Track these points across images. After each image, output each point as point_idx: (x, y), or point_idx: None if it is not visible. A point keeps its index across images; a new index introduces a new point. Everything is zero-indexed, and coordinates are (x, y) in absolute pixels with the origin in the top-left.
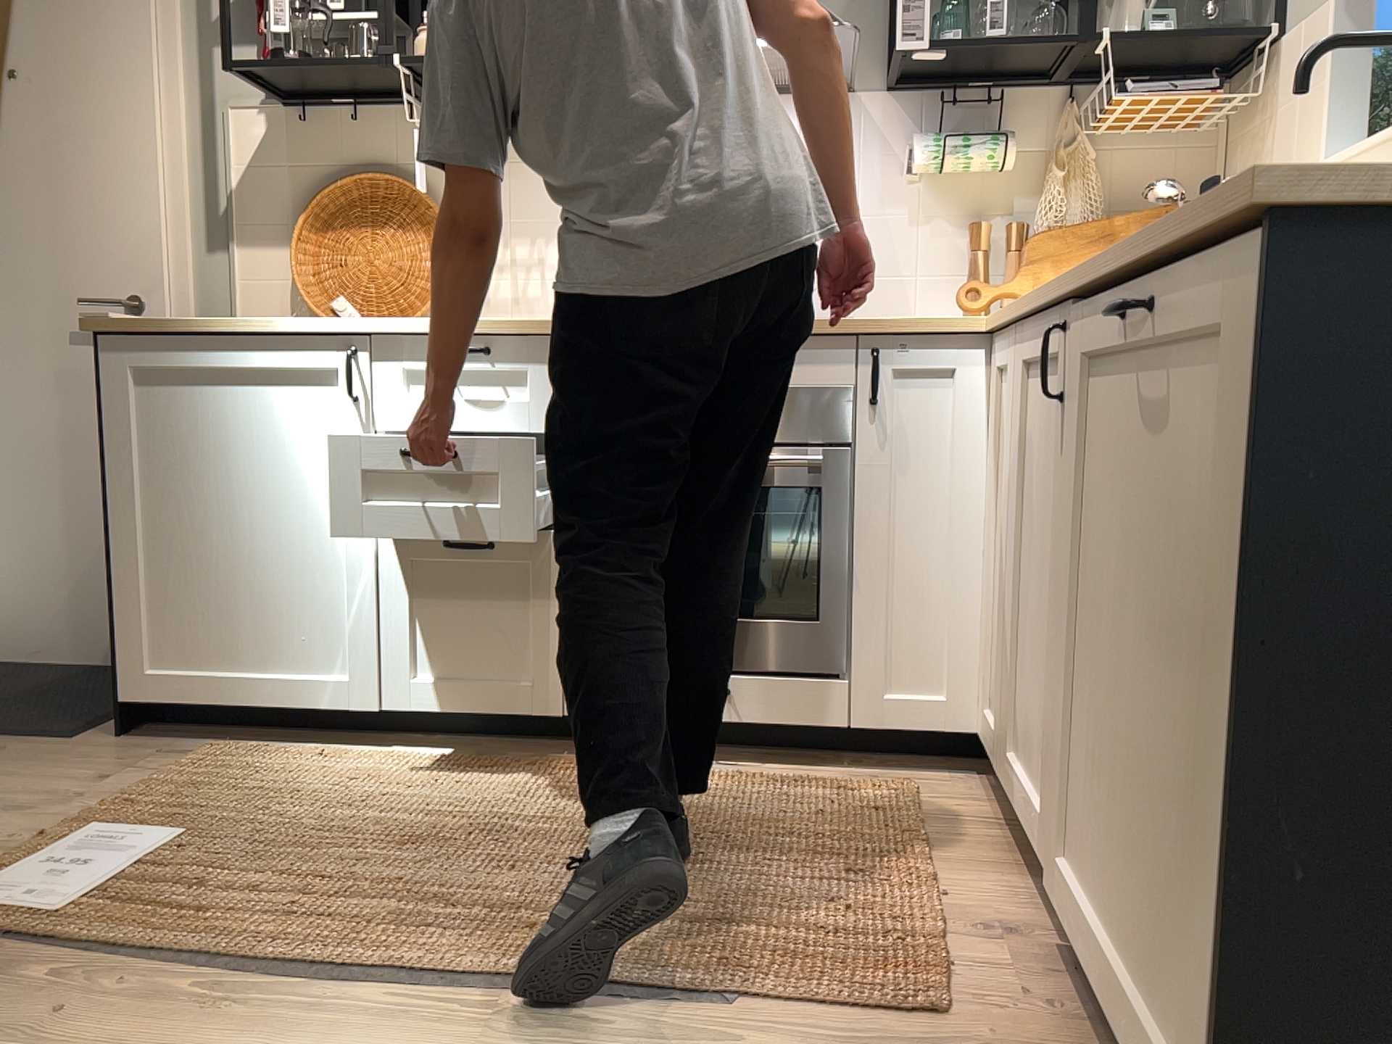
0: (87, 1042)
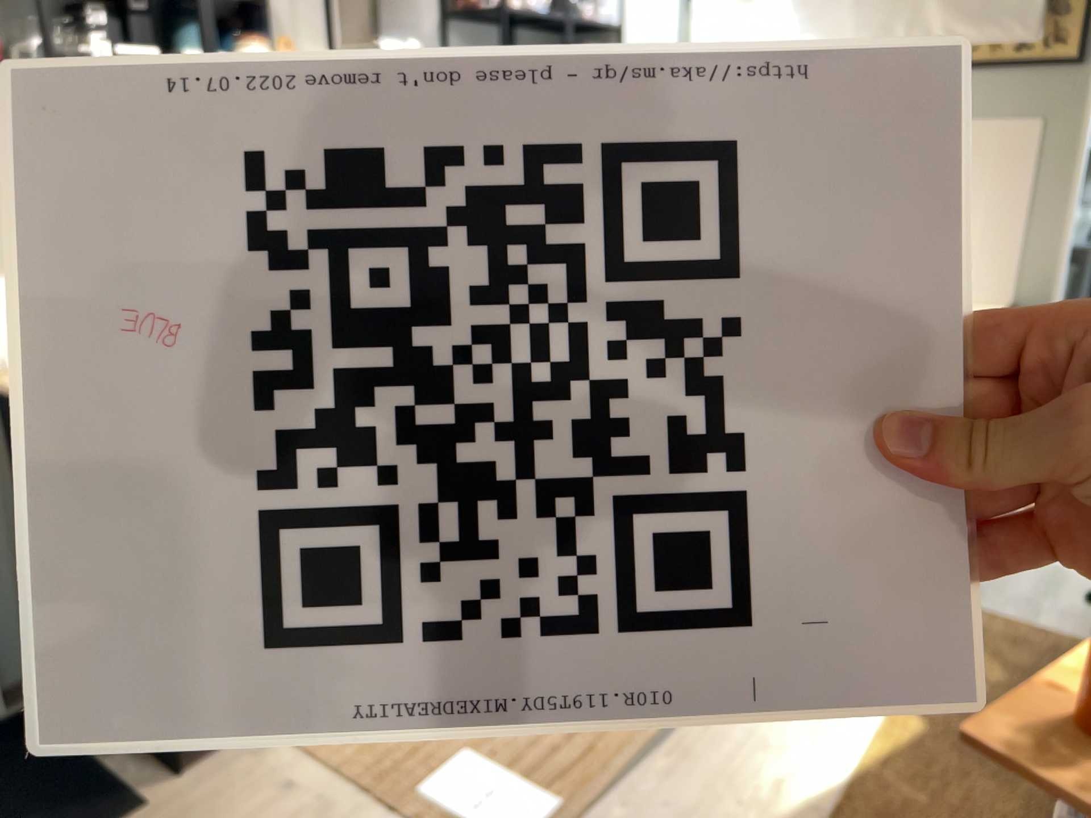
0: (689, 799)
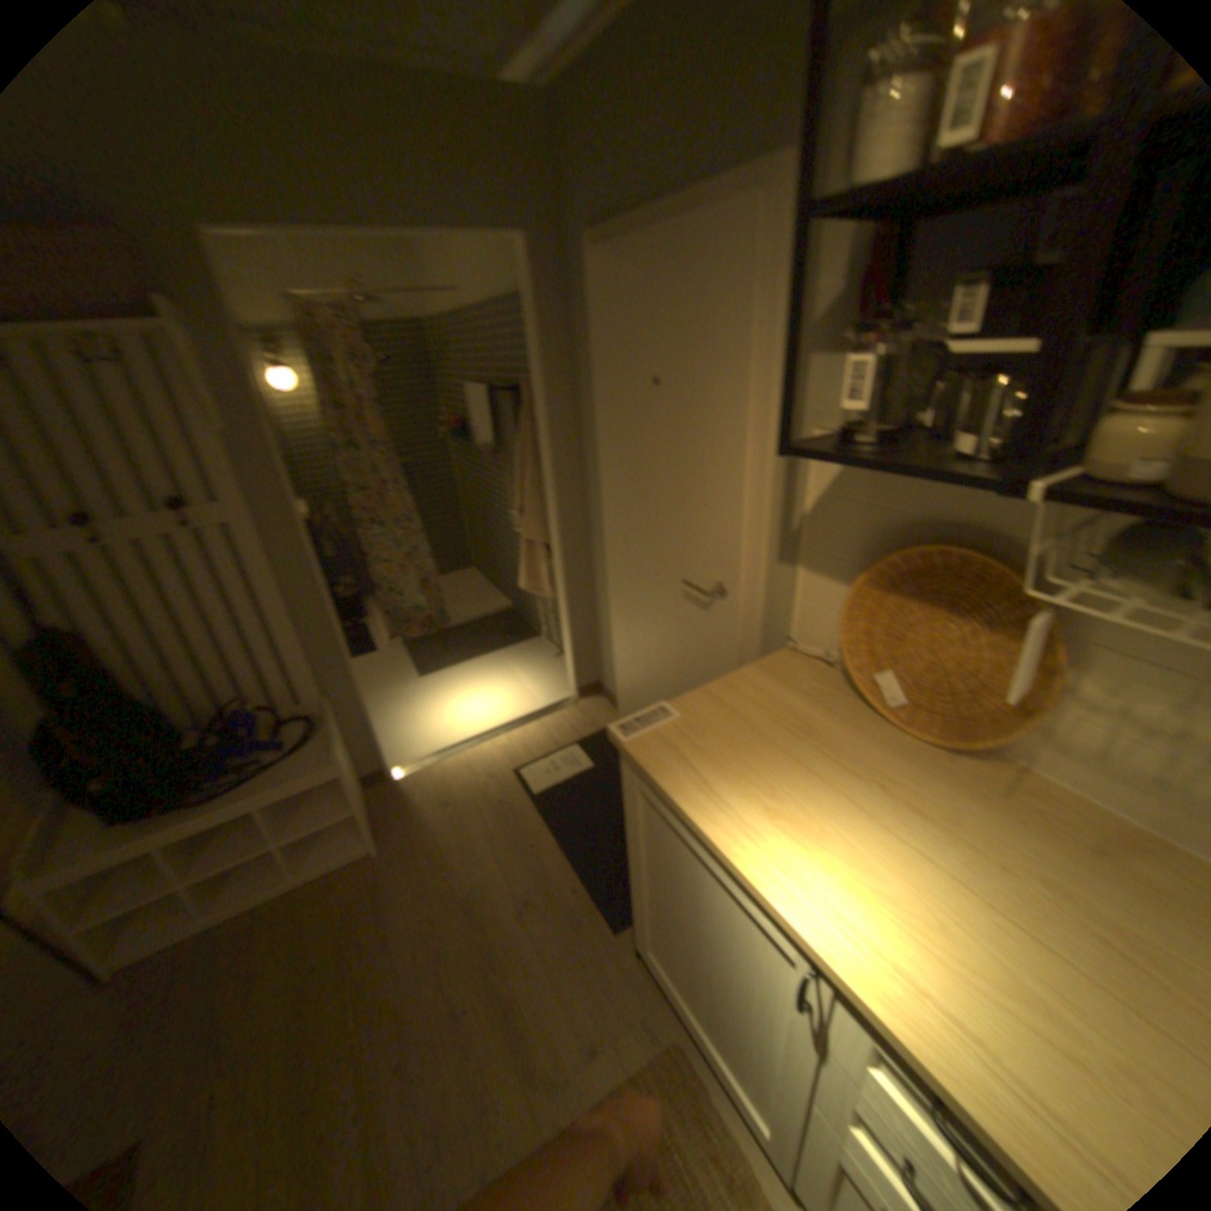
0: None
